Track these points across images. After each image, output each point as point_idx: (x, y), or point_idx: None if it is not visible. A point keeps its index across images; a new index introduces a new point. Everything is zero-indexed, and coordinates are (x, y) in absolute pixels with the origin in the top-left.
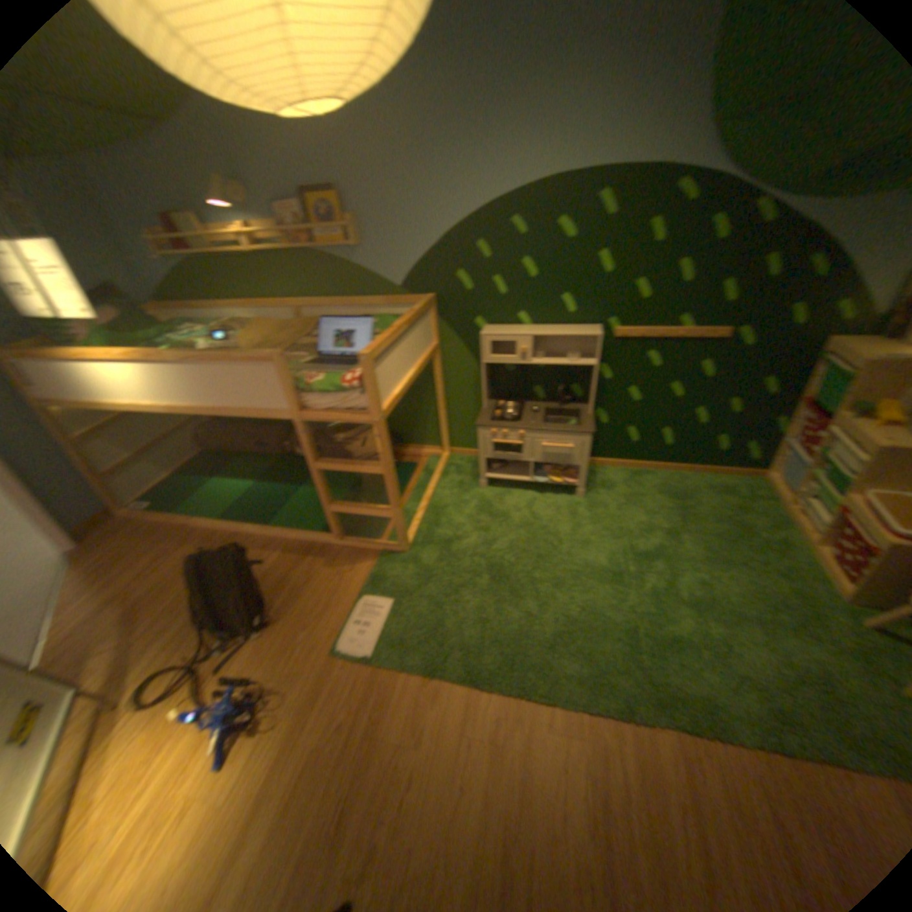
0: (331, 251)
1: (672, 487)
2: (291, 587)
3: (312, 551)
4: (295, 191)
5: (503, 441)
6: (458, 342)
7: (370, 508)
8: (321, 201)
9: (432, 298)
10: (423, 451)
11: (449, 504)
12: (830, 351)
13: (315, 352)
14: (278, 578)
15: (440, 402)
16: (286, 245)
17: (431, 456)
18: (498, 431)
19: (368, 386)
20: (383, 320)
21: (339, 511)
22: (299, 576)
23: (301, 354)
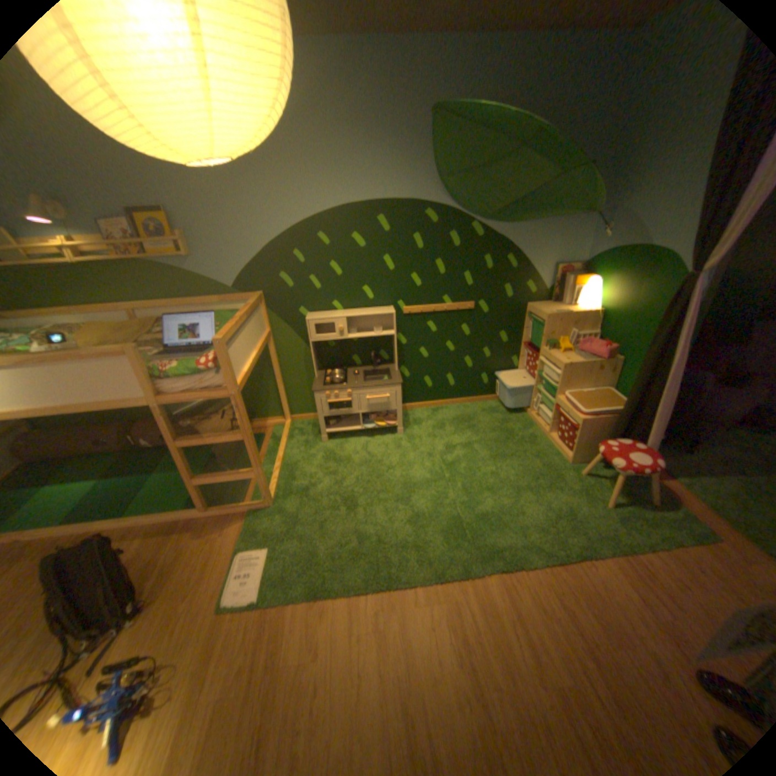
0: (160, 261)
1: (459, 415)
2: (159, 568)
3: (174, 530)
4: (119, 211)
5: (335, 400)
6: (286, 328)
7: (230, 475)
8: (148, 220)
9: (260, 294)
10: (266, 423)
11: (298, 461)
12: (528, 312)
13: (158, 346)
14: (142, 563)
15: (277, 378)
16: (113, 256)
17: (274, 425)
18: (330, 393)
19: (221, 365)
20: (218, 315)
21: (200, 484)
22: (165, 556)
23: (144, 349)
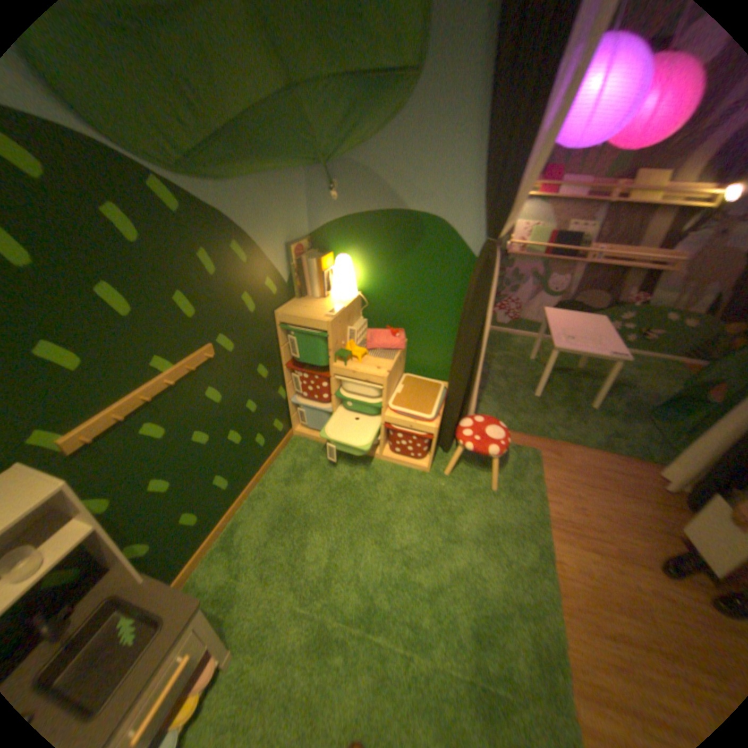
0: None
1: (267, 516)
2: None
3: None
4: None
5: None
6: None
7: None
8: None
9: None
10: None
11: None
12: (280, 323)
13: None
14: None
15: None
16: None
17: None
18: None
19: None
20: None
21: None
22: None
23: None
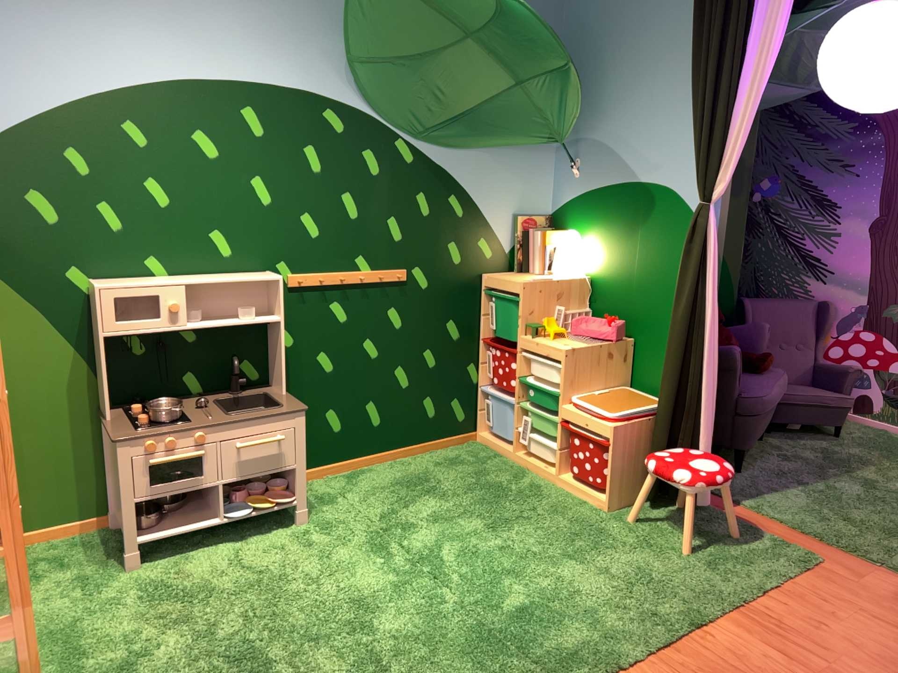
0: None
1: (399, 477)
2: None
3: None
4: None
5: (168, 456)
6: (31, 312)
7: None
8: None
9: None
10: None
11: (77, 617)
12: (487, 287)
13: None
14: None
15: None
16: None
17: None
18: (156, 441)
19: None
20: None
21: None
22: None
23: None
